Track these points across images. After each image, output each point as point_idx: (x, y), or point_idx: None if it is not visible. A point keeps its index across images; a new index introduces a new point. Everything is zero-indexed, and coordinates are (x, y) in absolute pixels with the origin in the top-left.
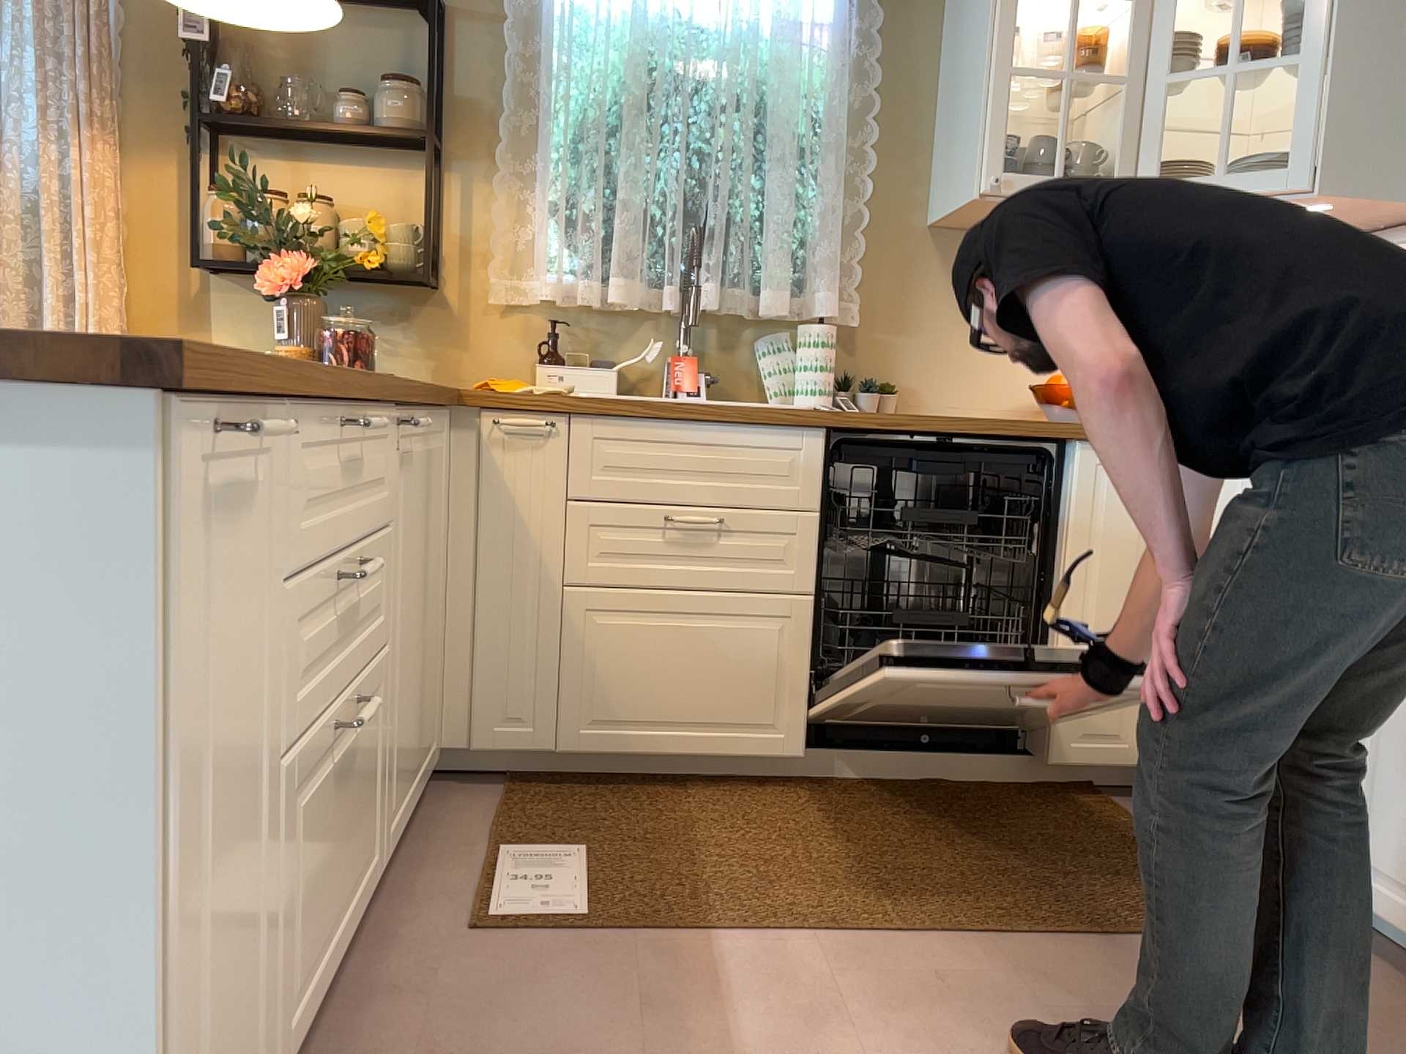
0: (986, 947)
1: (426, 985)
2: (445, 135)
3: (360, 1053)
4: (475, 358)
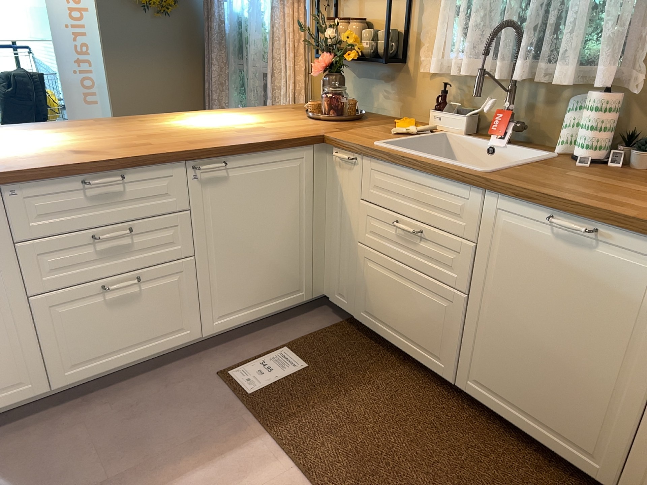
0: None
1: (178, 383)
2: None
3: (131, 391)
4: (415, 103)
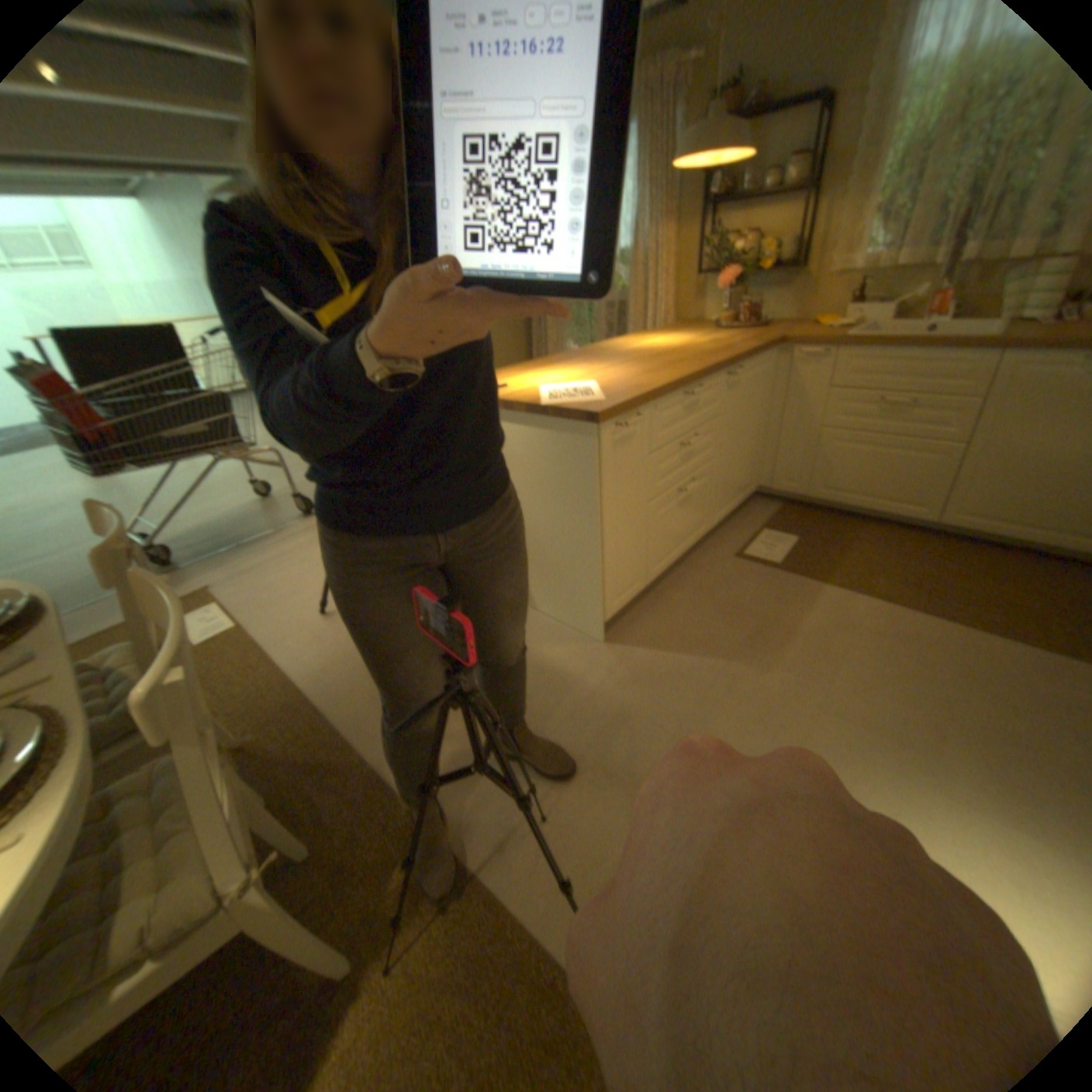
0: (966, 629)
1: (713, 566)
2: (821, 172)
3: (684, 578)
4: (818, 298)
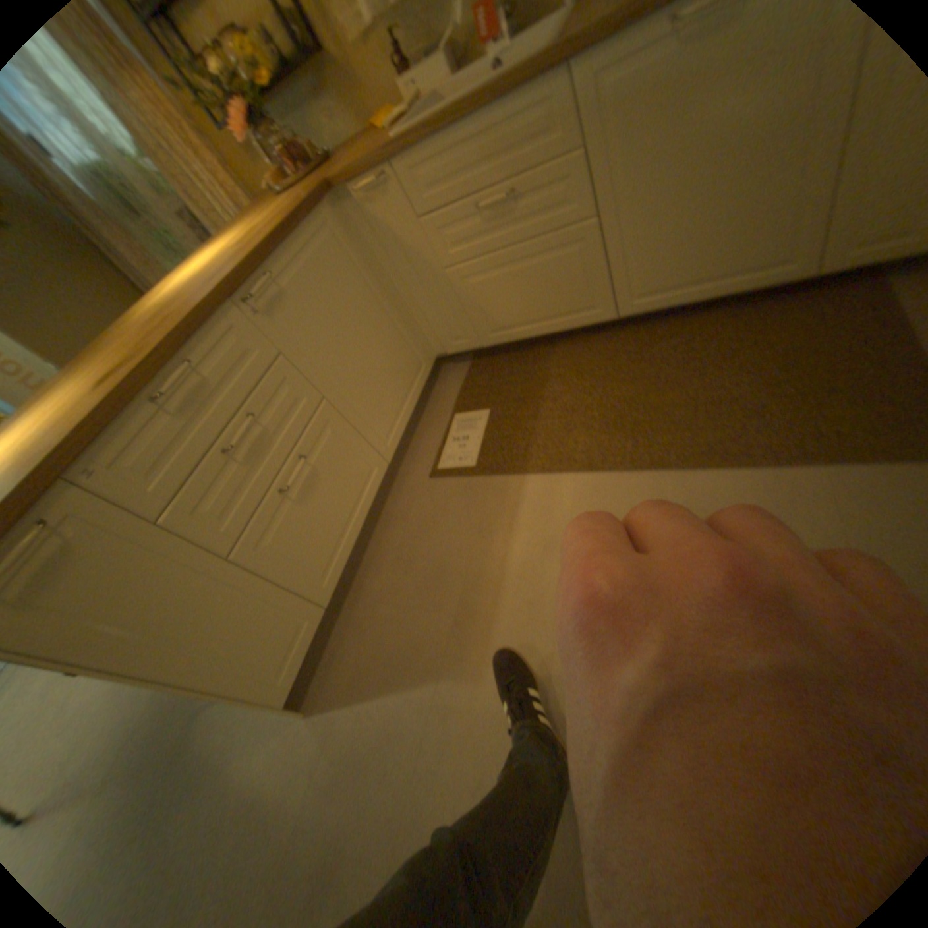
0: (682, 478)
1: (411, 511)
2: None
3: (384, 550)
4: (370, 94)
